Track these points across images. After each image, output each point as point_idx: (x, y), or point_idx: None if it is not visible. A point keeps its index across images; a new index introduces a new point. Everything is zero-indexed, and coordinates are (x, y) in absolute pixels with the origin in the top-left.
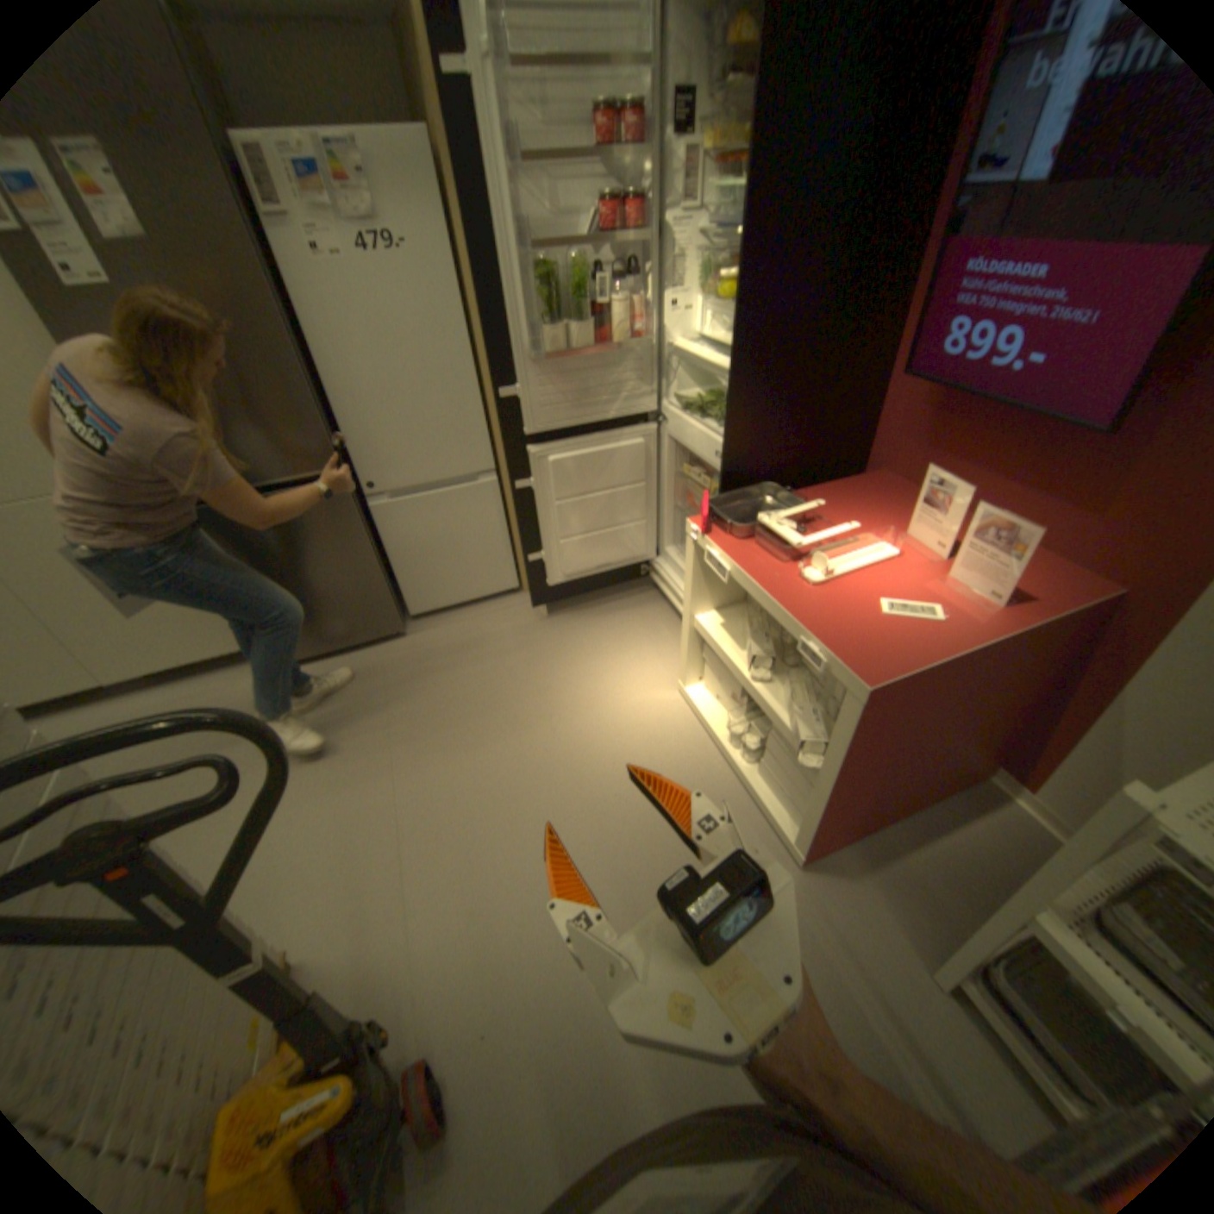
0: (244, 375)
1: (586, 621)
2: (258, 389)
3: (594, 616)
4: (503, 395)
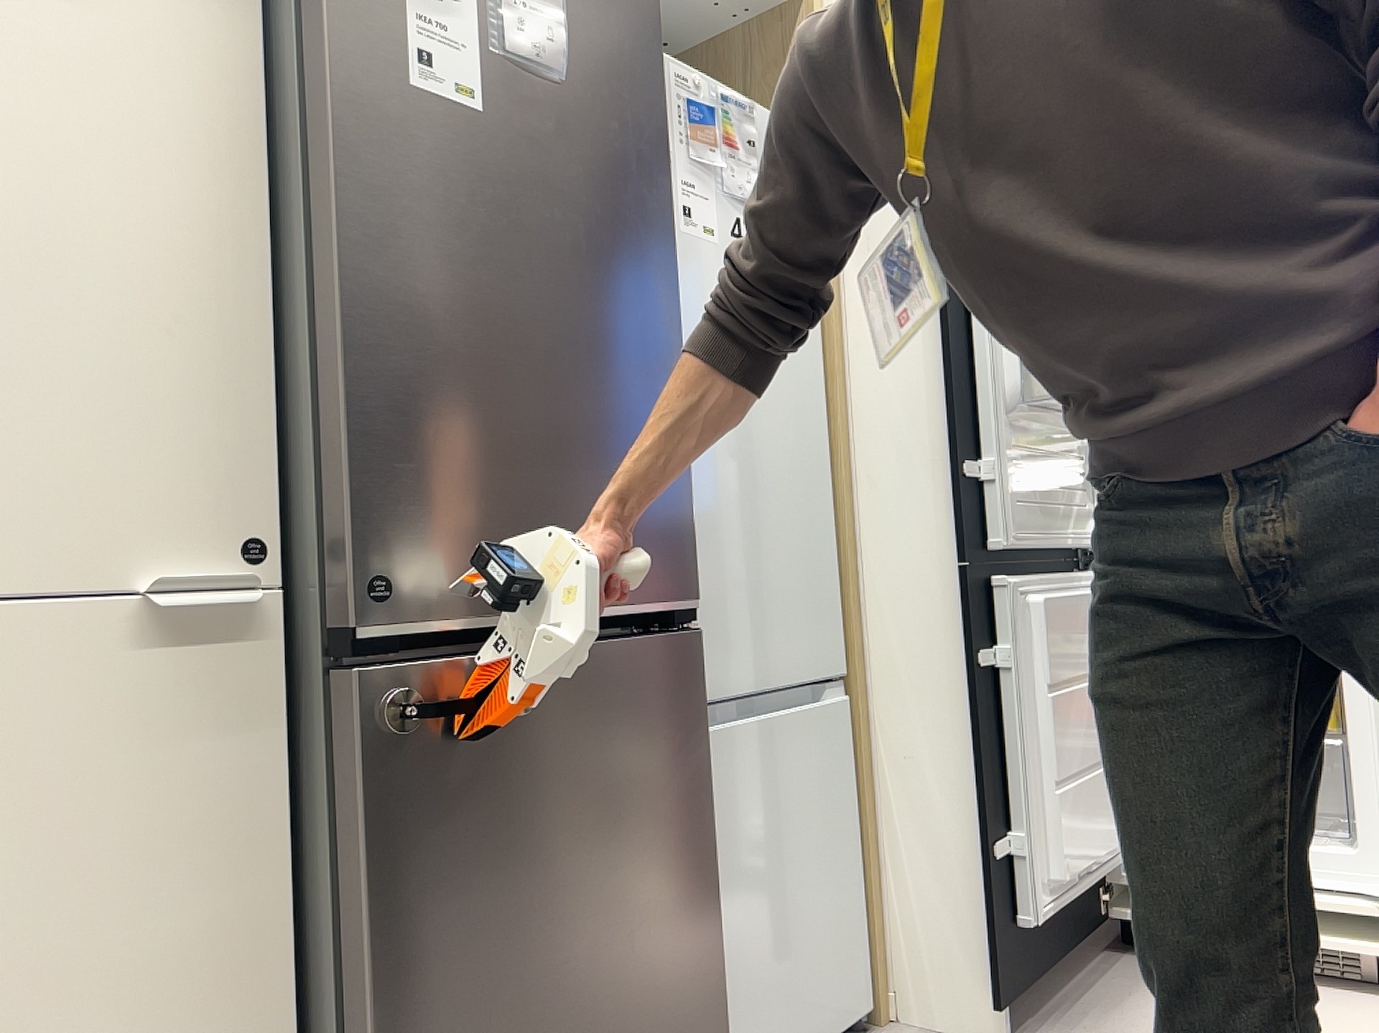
0: (611, 351)
1: (1101, 1024)
2: (622, 387)
3: (1098, 1013)
4: (970, 471)
